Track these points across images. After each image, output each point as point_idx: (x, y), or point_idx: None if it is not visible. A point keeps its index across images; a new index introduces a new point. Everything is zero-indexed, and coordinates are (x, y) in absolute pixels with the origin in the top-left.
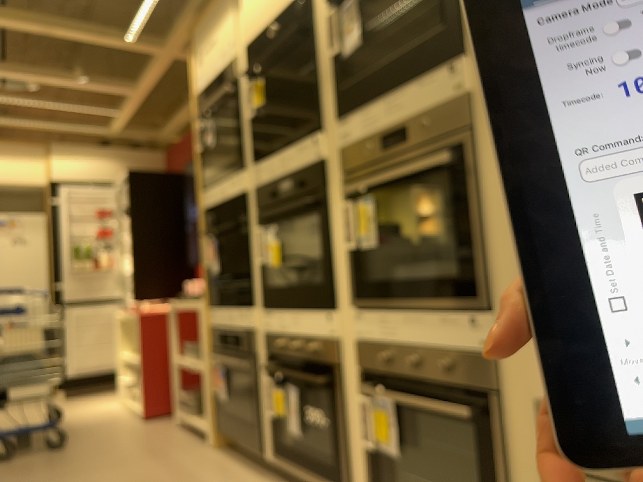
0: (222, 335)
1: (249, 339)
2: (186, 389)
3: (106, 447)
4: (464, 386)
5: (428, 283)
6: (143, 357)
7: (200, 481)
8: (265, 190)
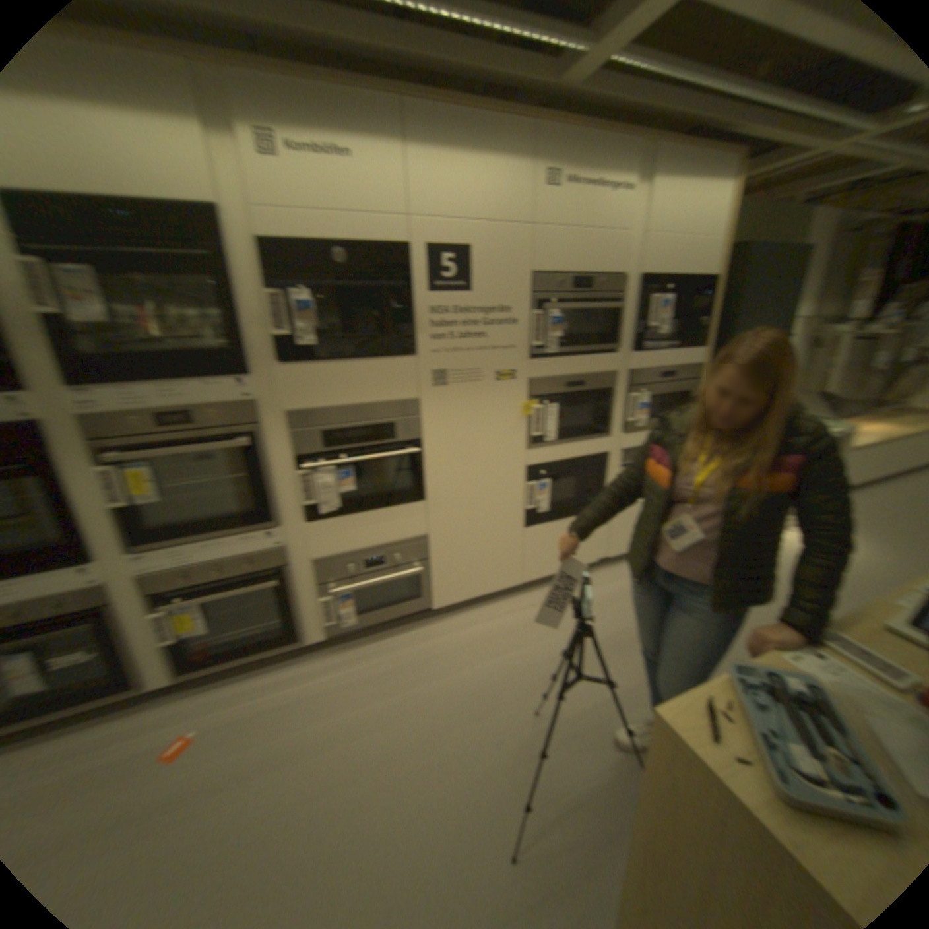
0: None
1: None
2: None
3: None
4: (256, 573)
5: (207, 519)
6: None
7: None
8: None
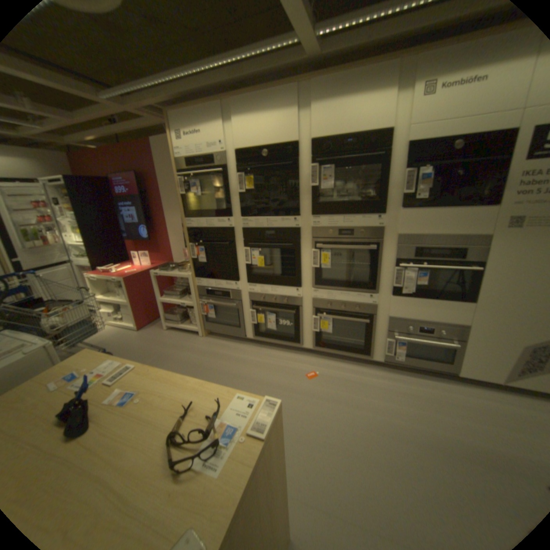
0: (210, 292)
1: (236, 295)
2: (165, 313)
3: (139, 352)
4: (363, 314)
5: (348, 282)
6: (131, 301)
7: (219, 354)
8: (253, 232)
